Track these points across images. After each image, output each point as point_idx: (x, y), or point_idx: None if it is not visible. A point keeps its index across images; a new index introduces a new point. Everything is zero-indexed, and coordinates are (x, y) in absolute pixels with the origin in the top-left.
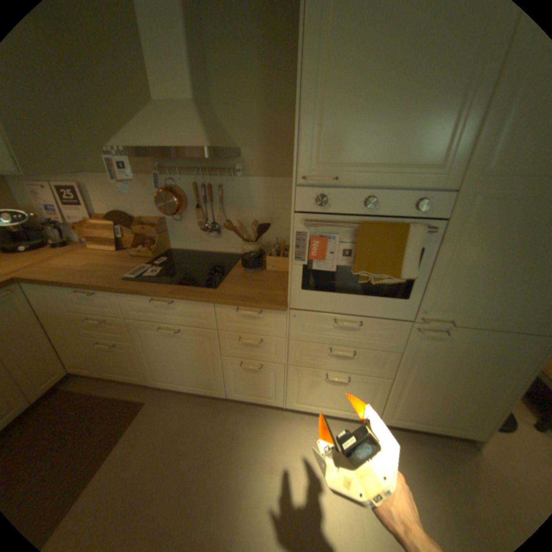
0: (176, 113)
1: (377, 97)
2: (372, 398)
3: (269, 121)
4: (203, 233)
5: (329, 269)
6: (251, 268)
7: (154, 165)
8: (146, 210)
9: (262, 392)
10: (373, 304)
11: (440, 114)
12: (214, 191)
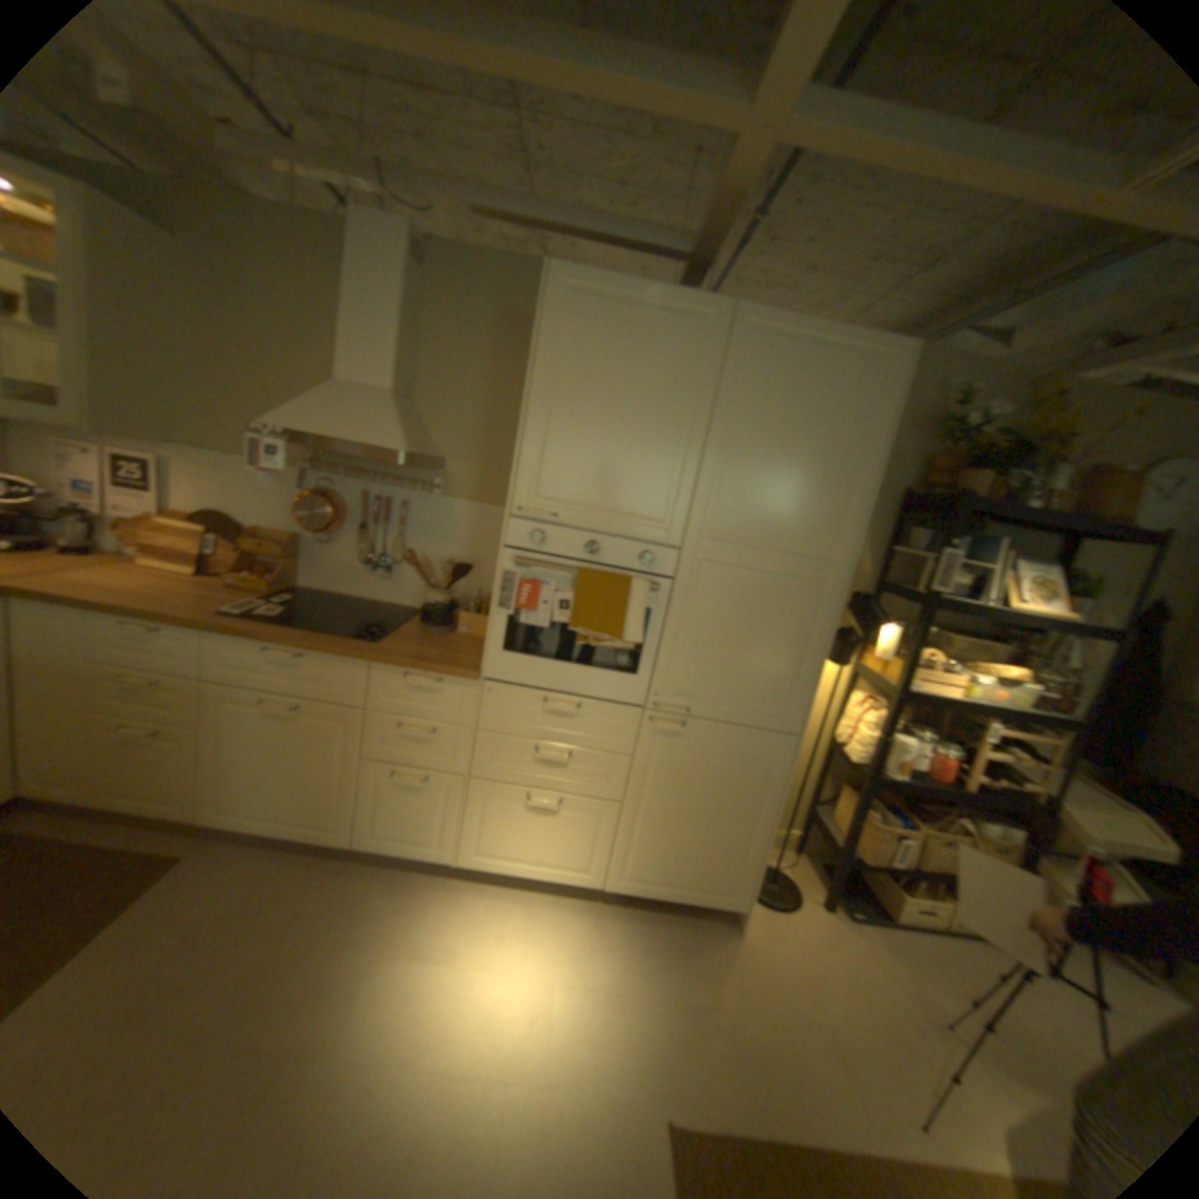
0: (365, 406)
1: (596, 447)
2: (591, 839)
3: (488, 436)
4: (360, 570)
5: (538, 625)
6: (433, 626)
7: (302, 458)
8: (267, 520)
9: (417, 834)
10: (592, 680)
11: (654, 474)
12: (391, 511)
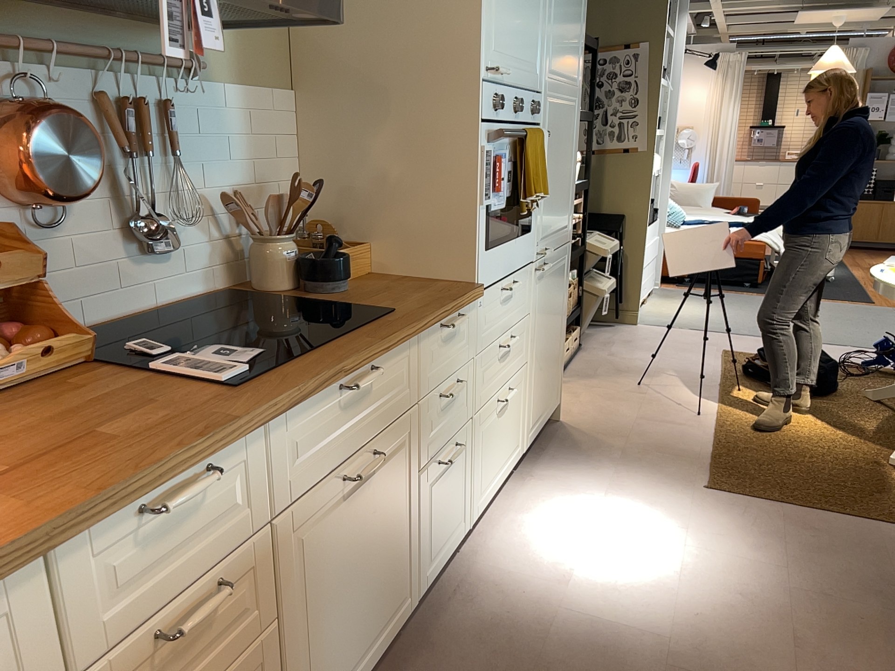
0: None
1: None
2: (520, 409)
3: None
4: (122, 254)
5: (502, 206)
6: (346, 275)
7: None
8: None
9: (453, 516)
10: (519, 248)
11: (535, 16)
12: (150, 121)
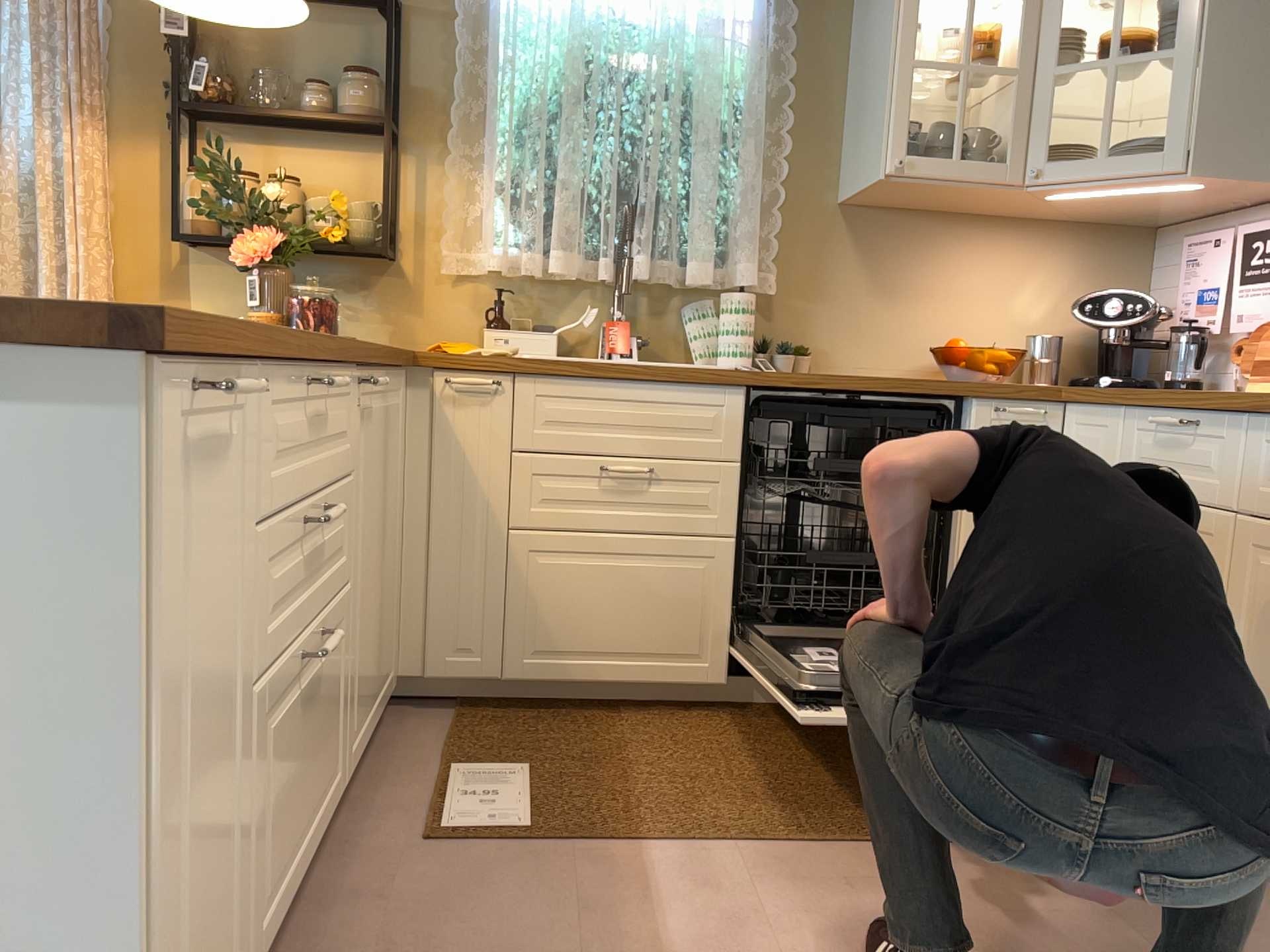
0: None
1: None
2: None
3: None
4: None
5: None
6: None
7: None
8: None
9: None
10: None
11: None
12: None
